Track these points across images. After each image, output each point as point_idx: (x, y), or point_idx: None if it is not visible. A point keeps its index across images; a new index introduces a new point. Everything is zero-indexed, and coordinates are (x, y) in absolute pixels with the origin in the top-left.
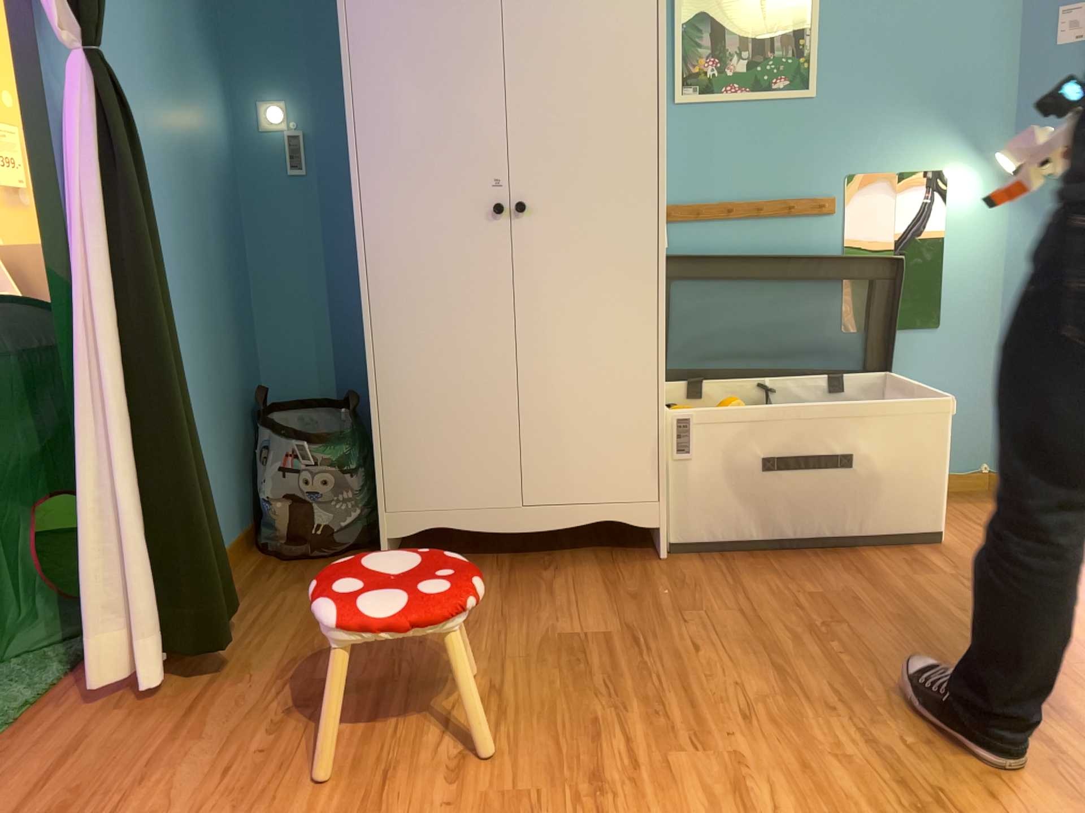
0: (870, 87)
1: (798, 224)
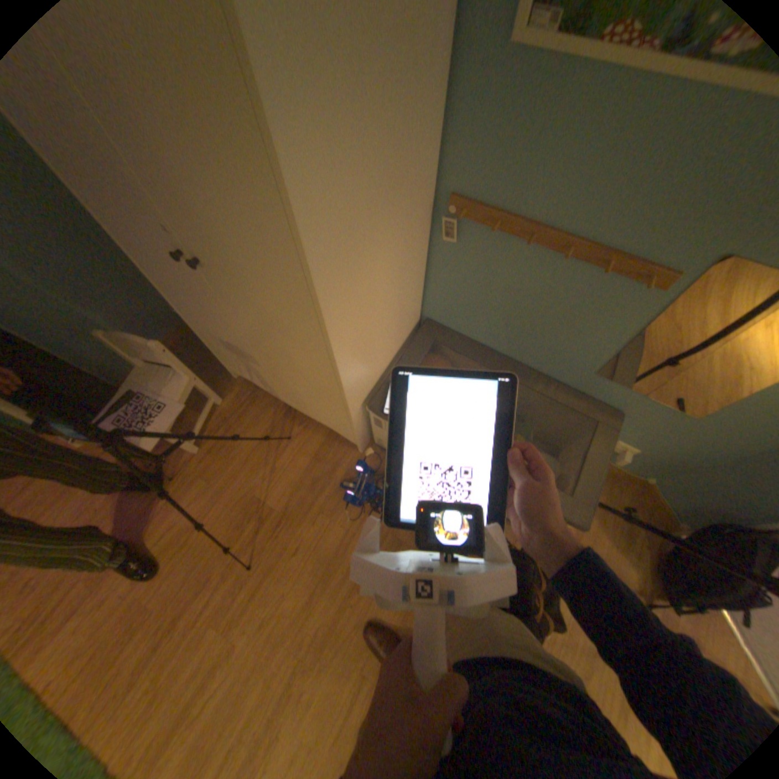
0: None
1: (614, 280)
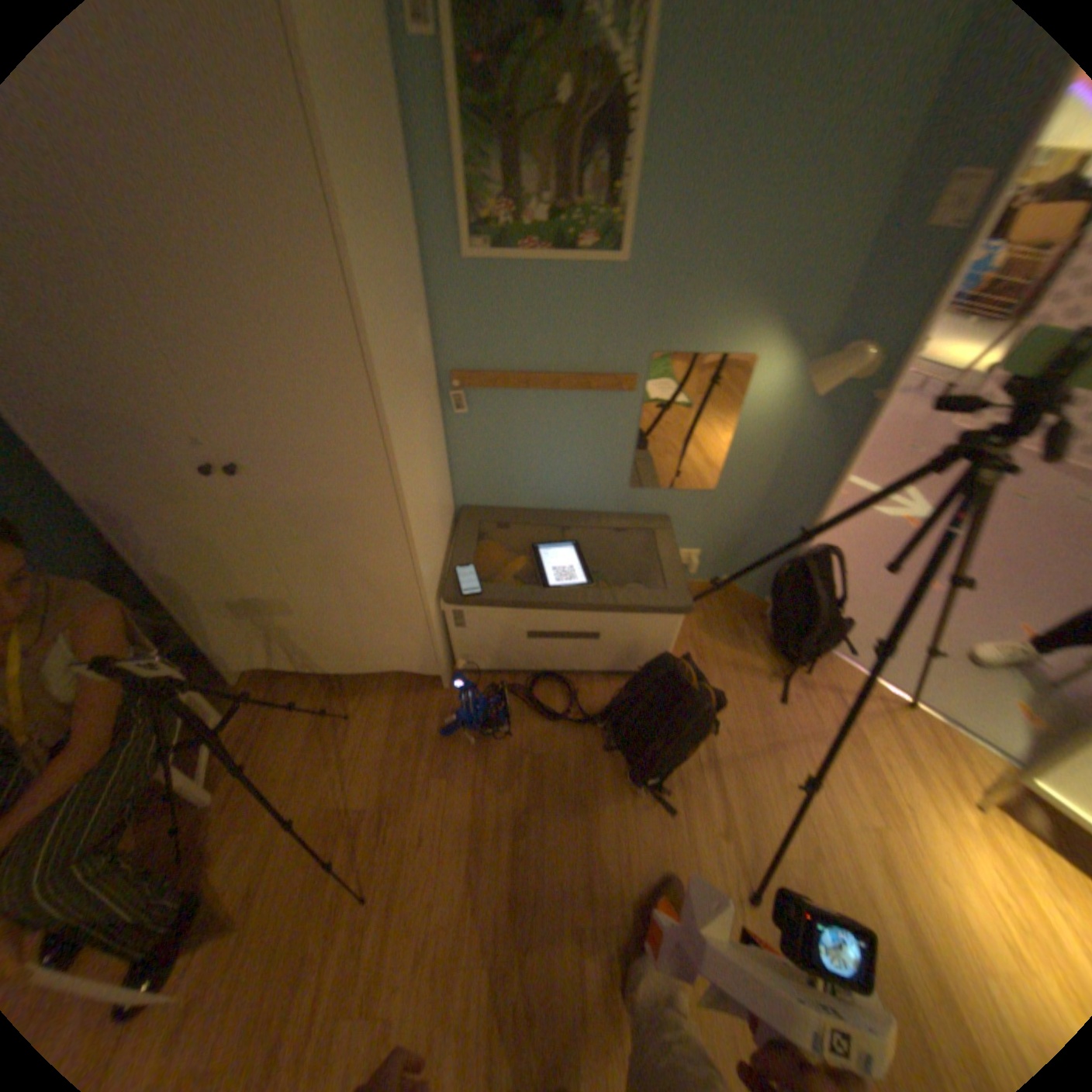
0: (694, 254)
1: (597, 397)
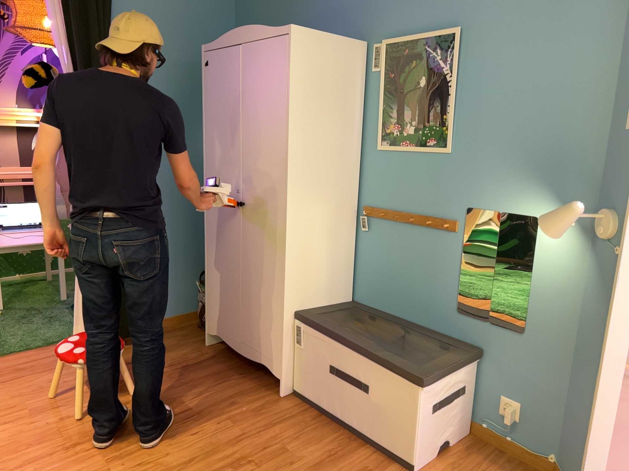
0: (487, 149)
1: (436, 232)
